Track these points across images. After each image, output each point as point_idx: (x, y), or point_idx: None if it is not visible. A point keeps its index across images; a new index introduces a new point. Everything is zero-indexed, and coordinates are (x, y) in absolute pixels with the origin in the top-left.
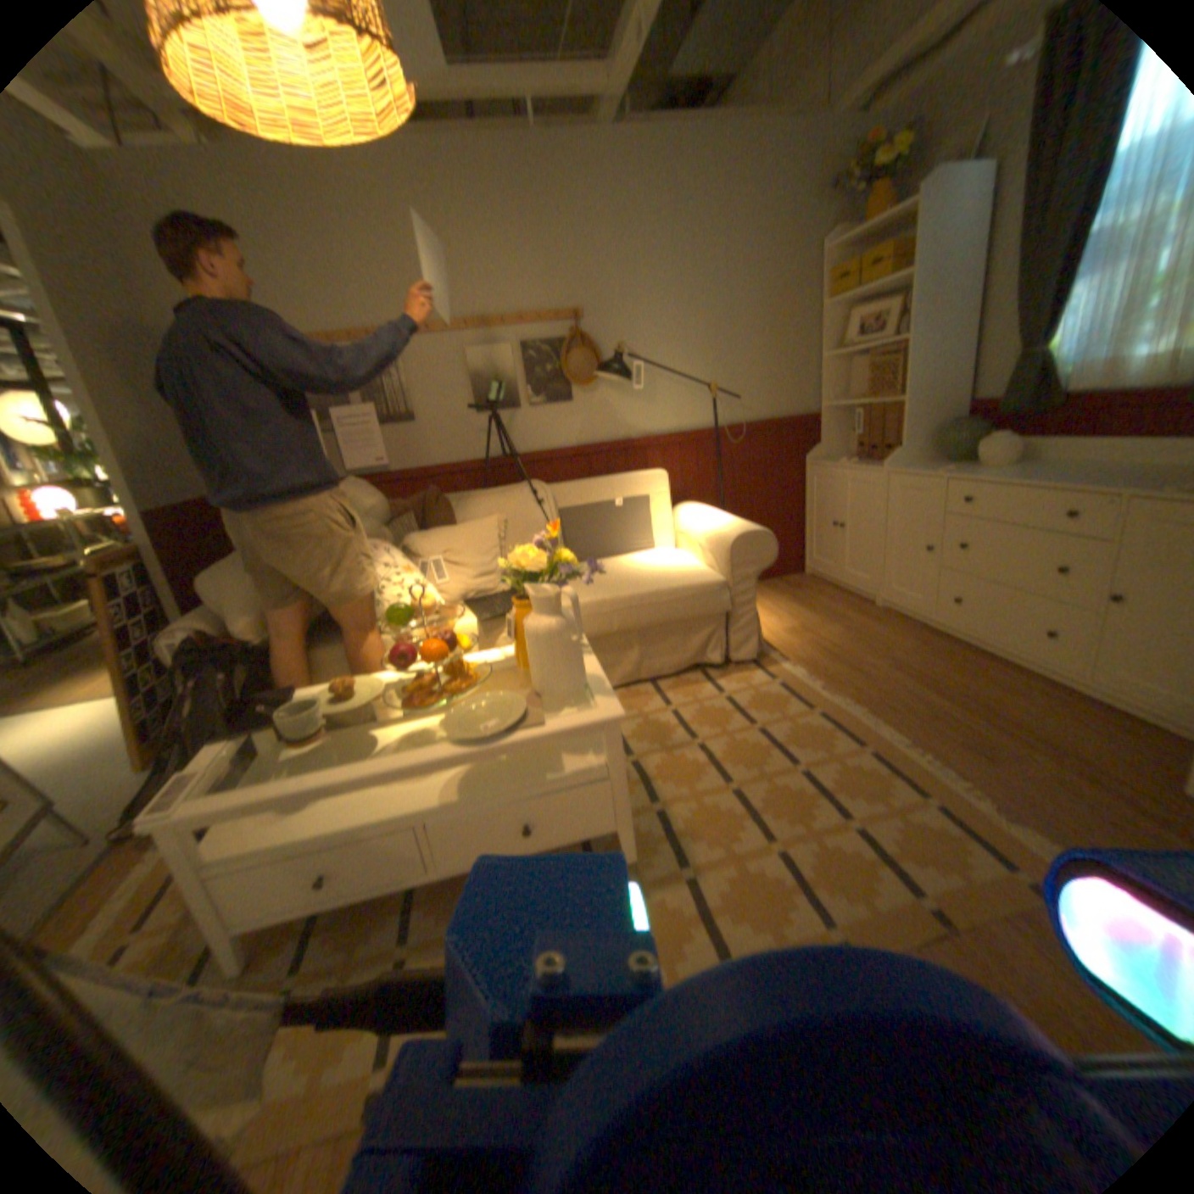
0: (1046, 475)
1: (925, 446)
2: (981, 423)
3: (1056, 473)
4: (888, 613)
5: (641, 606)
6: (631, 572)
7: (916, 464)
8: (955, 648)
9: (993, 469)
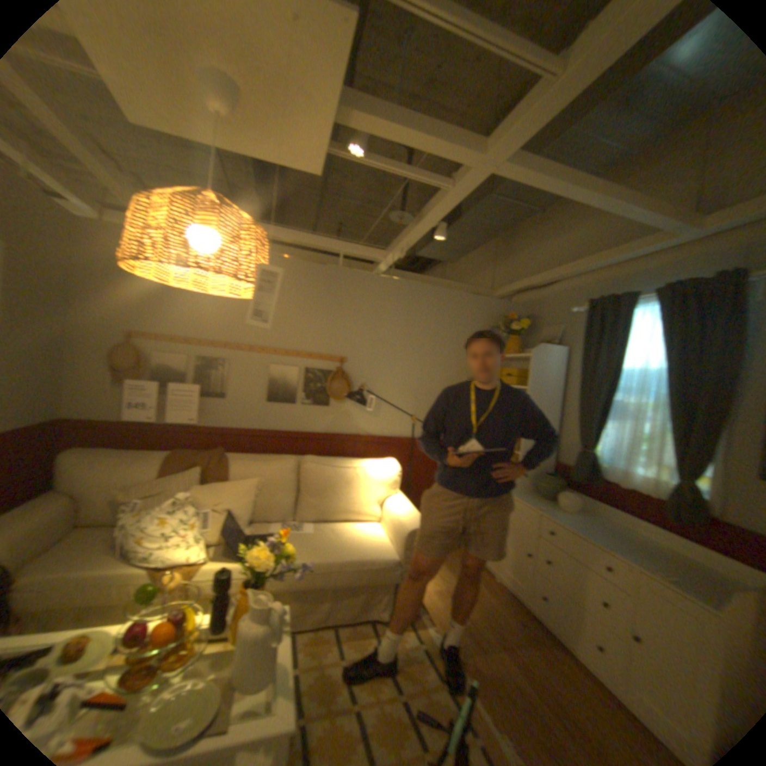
0: (594, 533)
1: (529, 484)
2: (560, 481)
3: (600, 532)
4: (503, 591)
5: (339, 575)
6: (338, 539)
7: (524, 495)
8: (543, 636)
9: (566, 516)
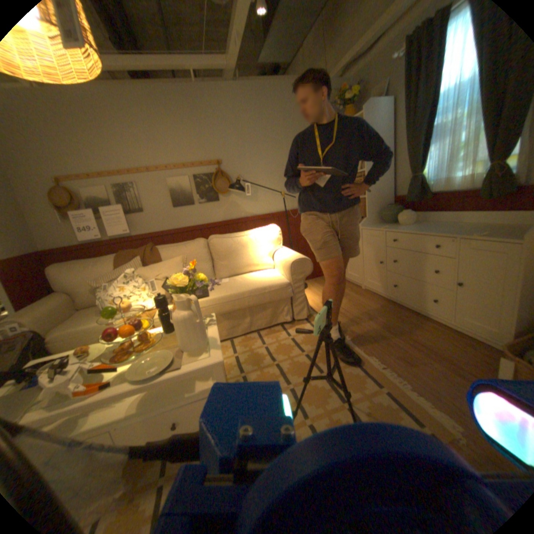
0: (426, 228)
1: (377, 216)
2: (399, 206)
3: (431, 227)
4: (368, 292)
5: (249, 297)
6: (246, 279)
7: (374, 224)
8: (397, 308)
9: (405, 226)
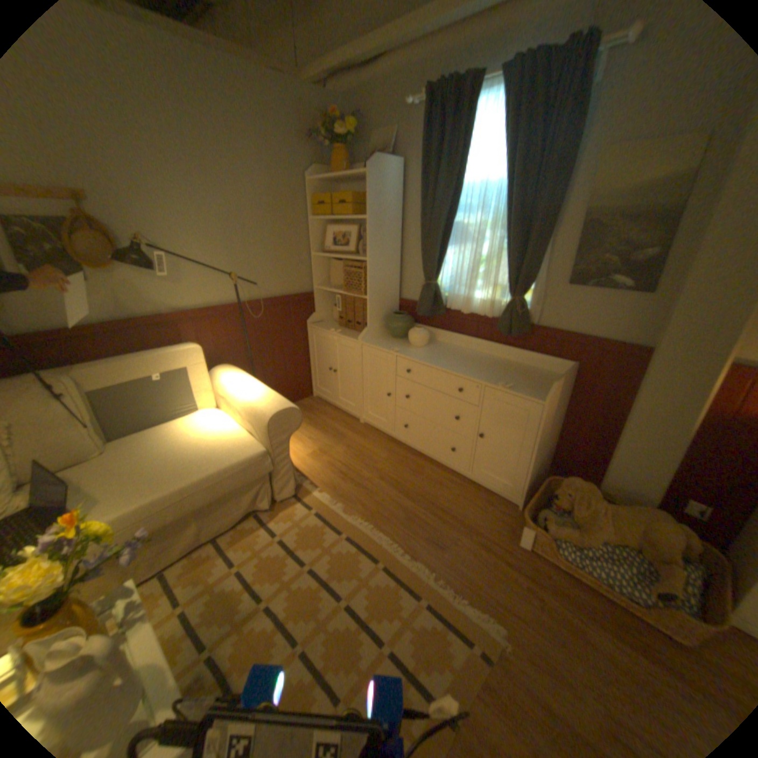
0: (444, 361)
1: (379, 327)
2: (408, 318)
3: (448, 359)
4: (368, 428)
5: (196, 495)
6: (180, 453)
7: (376, 339)
8: (407, 453)
9: (418, 351)
